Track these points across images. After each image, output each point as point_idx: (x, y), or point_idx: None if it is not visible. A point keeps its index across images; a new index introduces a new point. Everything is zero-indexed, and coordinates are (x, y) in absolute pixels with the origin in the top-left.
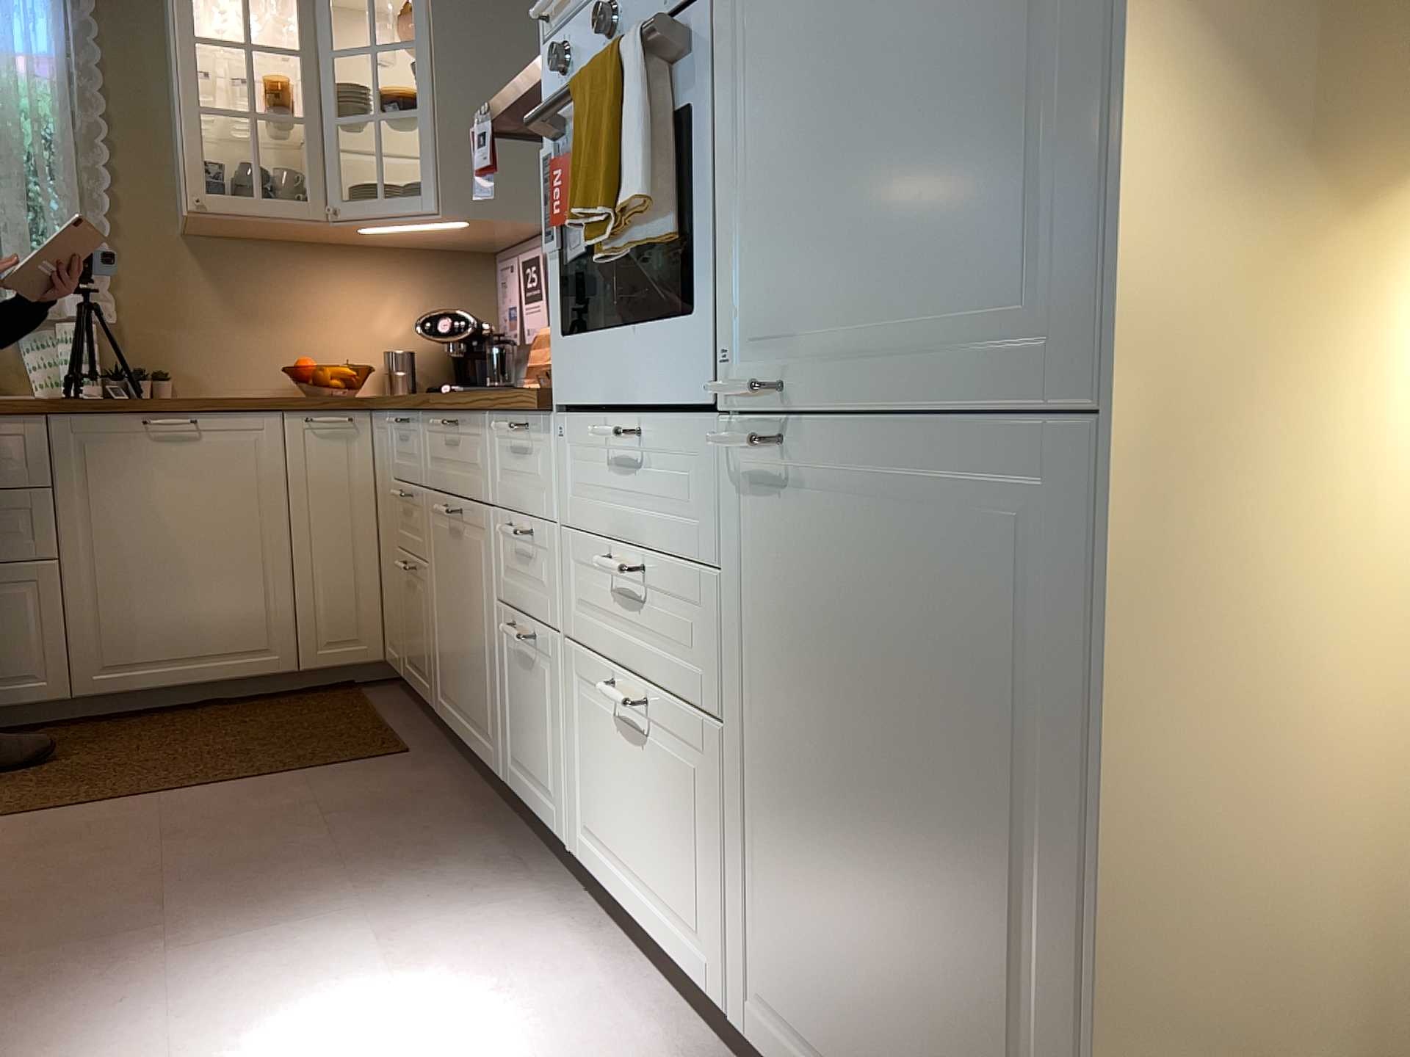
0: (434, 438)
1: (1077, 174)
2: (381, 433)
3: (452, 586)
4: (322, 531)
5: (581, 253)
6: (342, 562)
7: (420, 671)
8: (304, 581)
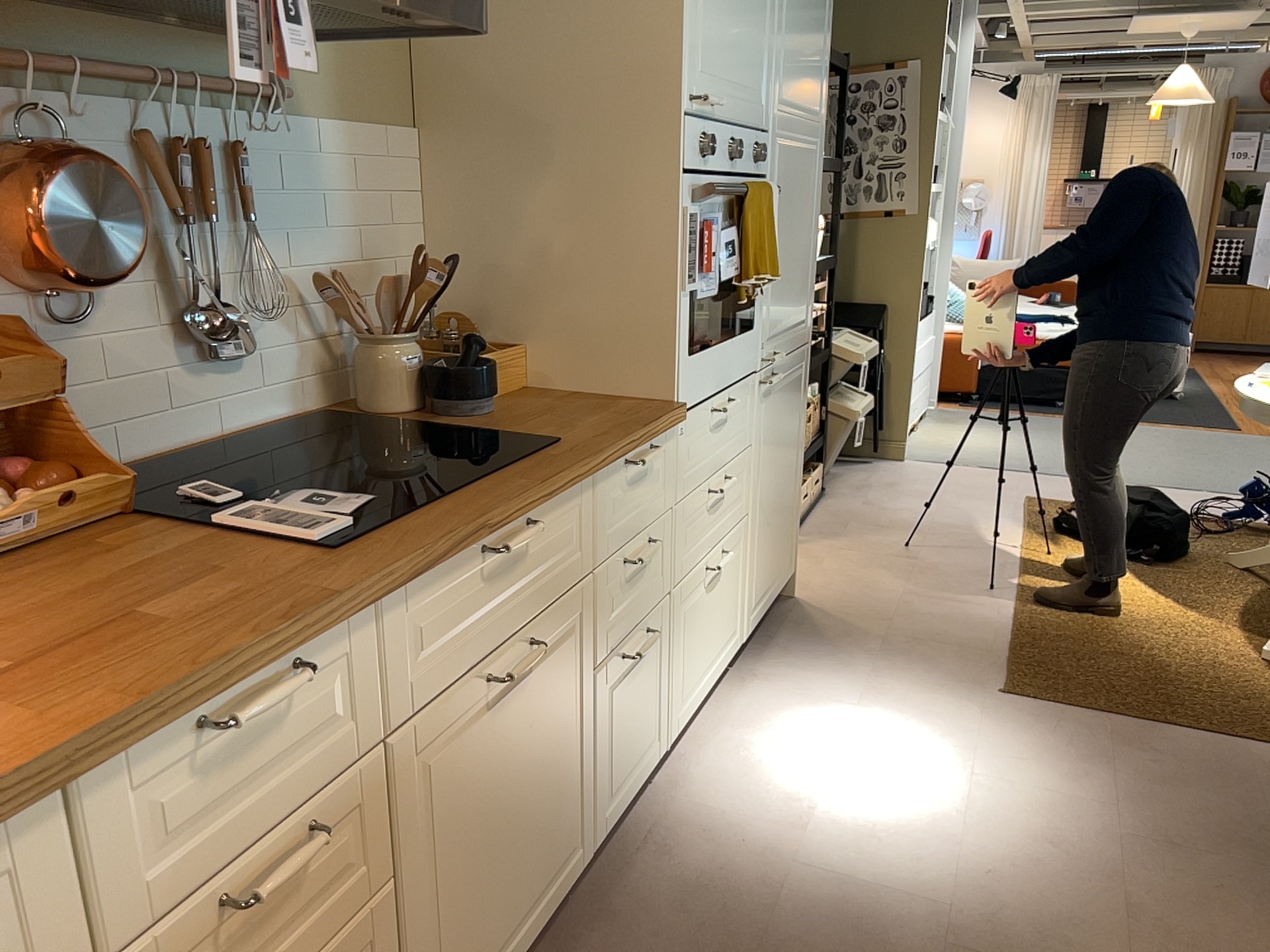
0: (433, 608)
1: (810, 286)
2: None
3: (490, 790)
4: None
5: (707, 294)
6: None
7: None
8: None
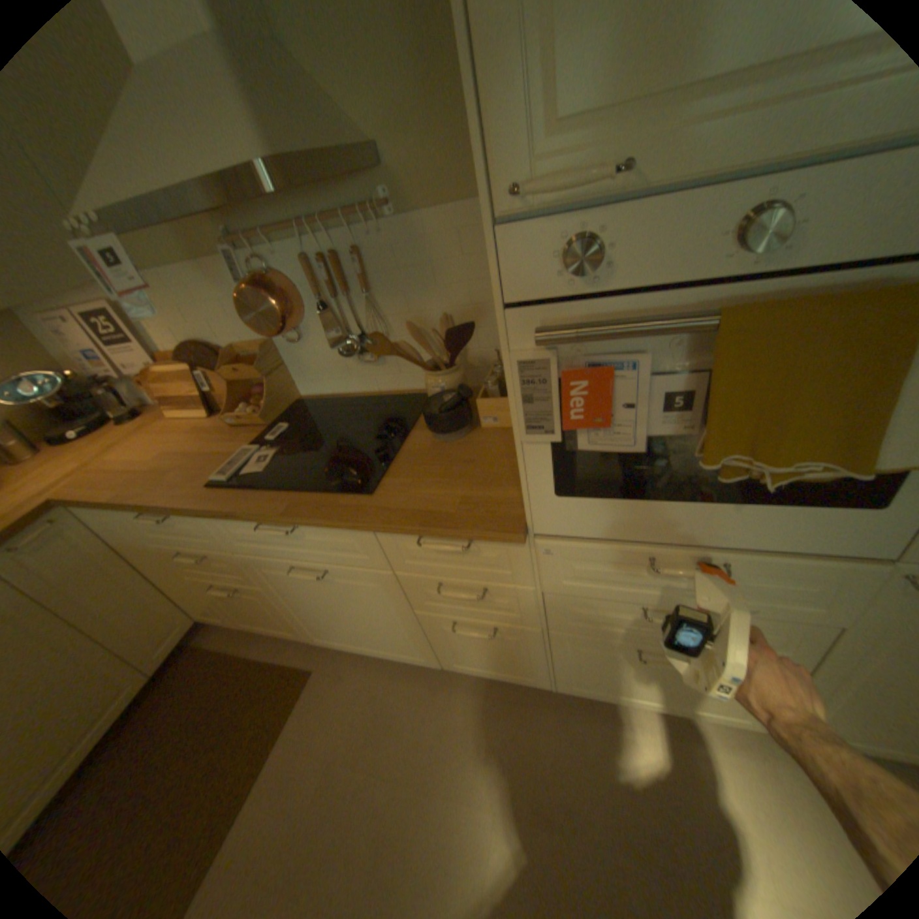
0: (239, 530)
1: None
2: (102, 519)
3: (319, 601)
4: (96, 602)
5: (609, 447)
6: (127, 605)
7: (269, 629)
8: (110, 638)
